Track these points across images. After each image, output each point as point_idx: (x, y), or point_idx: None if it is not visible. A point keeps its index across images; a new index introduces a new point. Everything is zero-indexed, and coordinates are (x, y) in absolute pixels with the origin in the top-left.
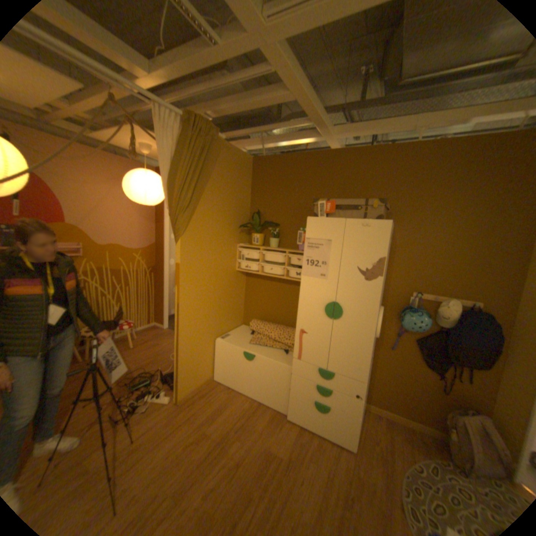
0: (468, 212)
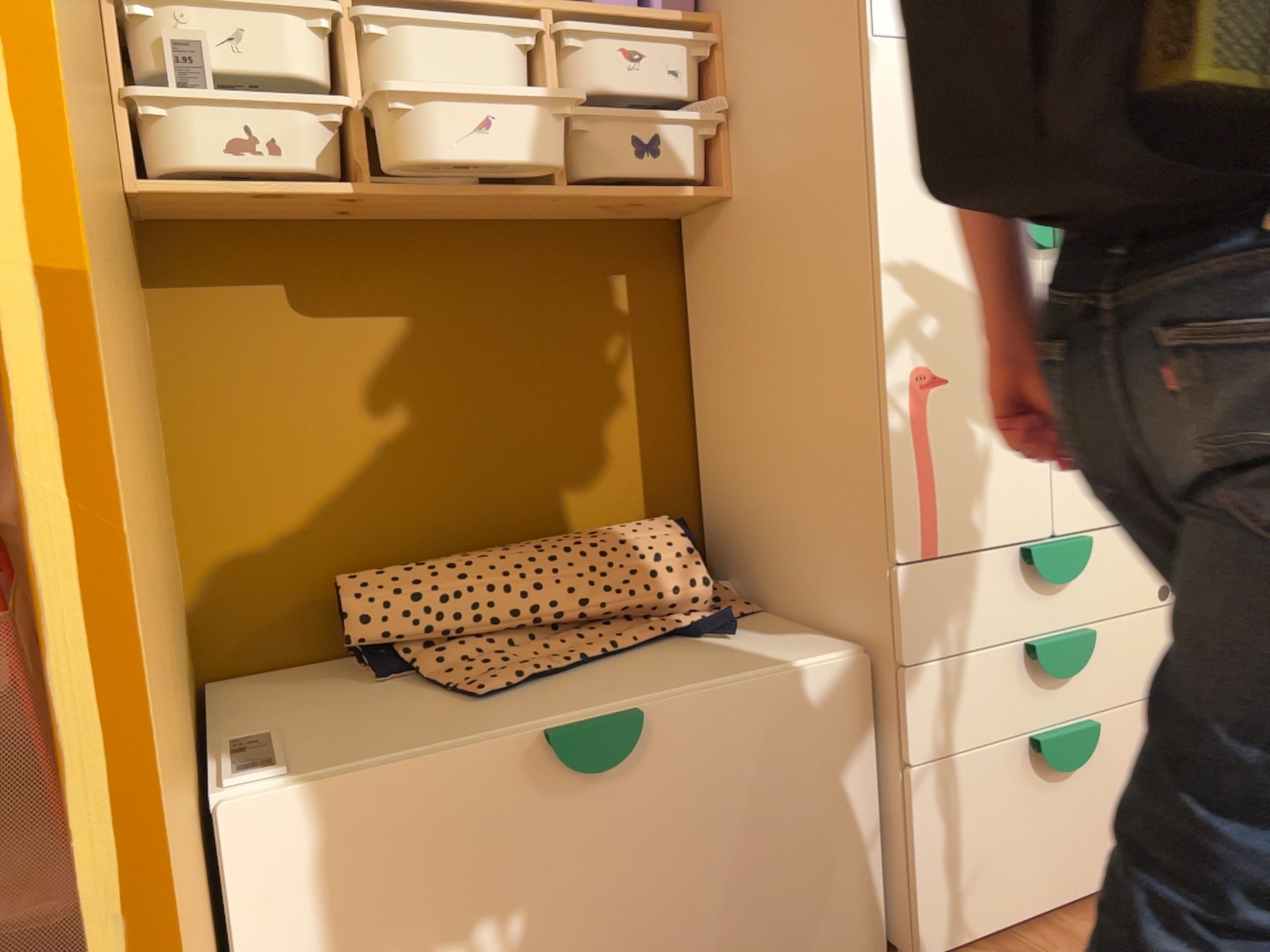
0: None
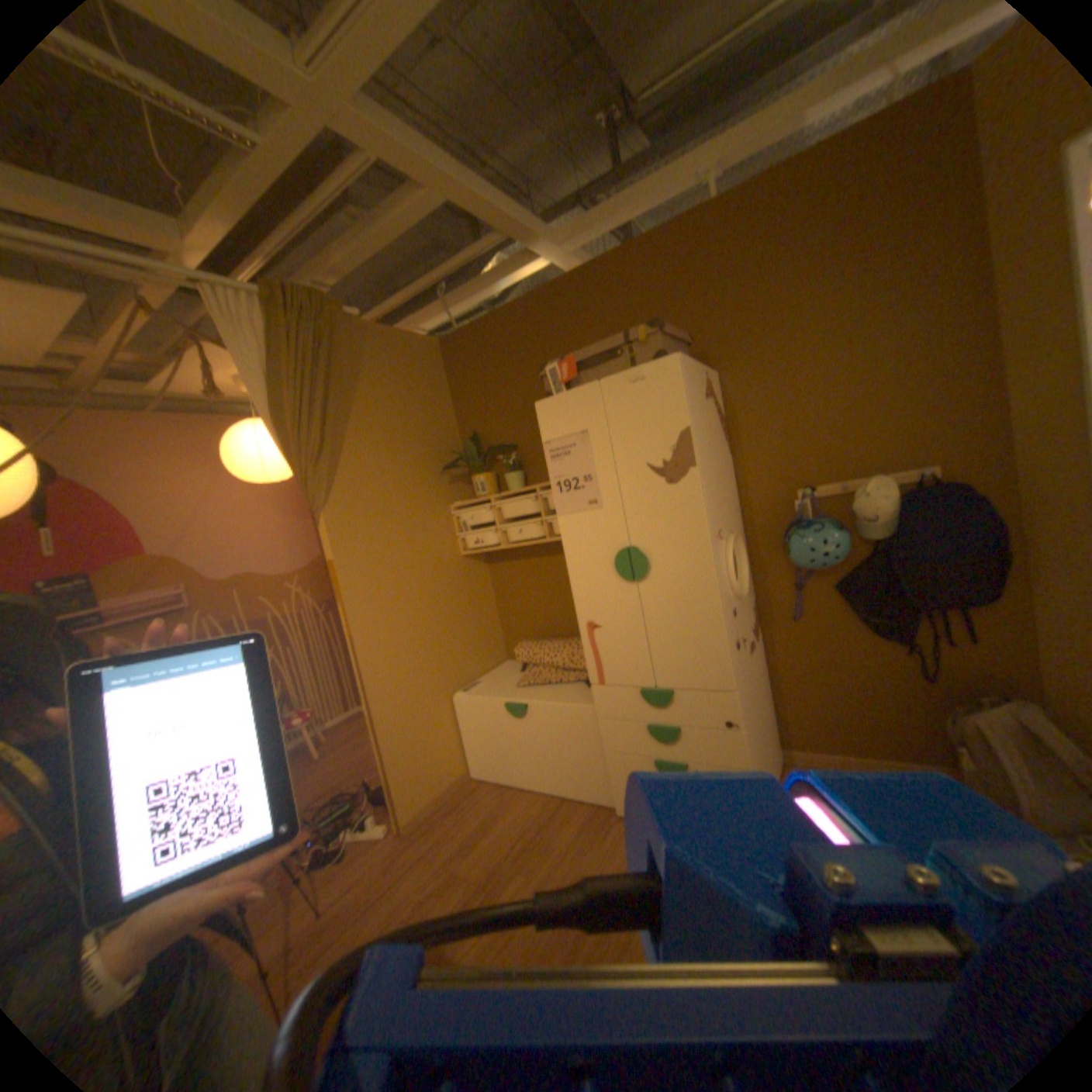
0: (847, 296)
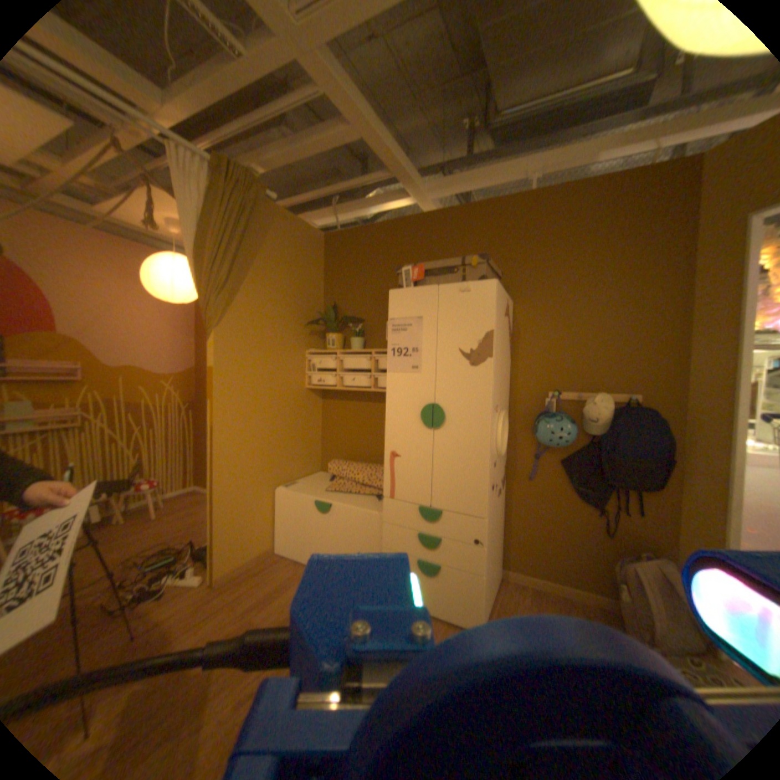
0: (605, 274)
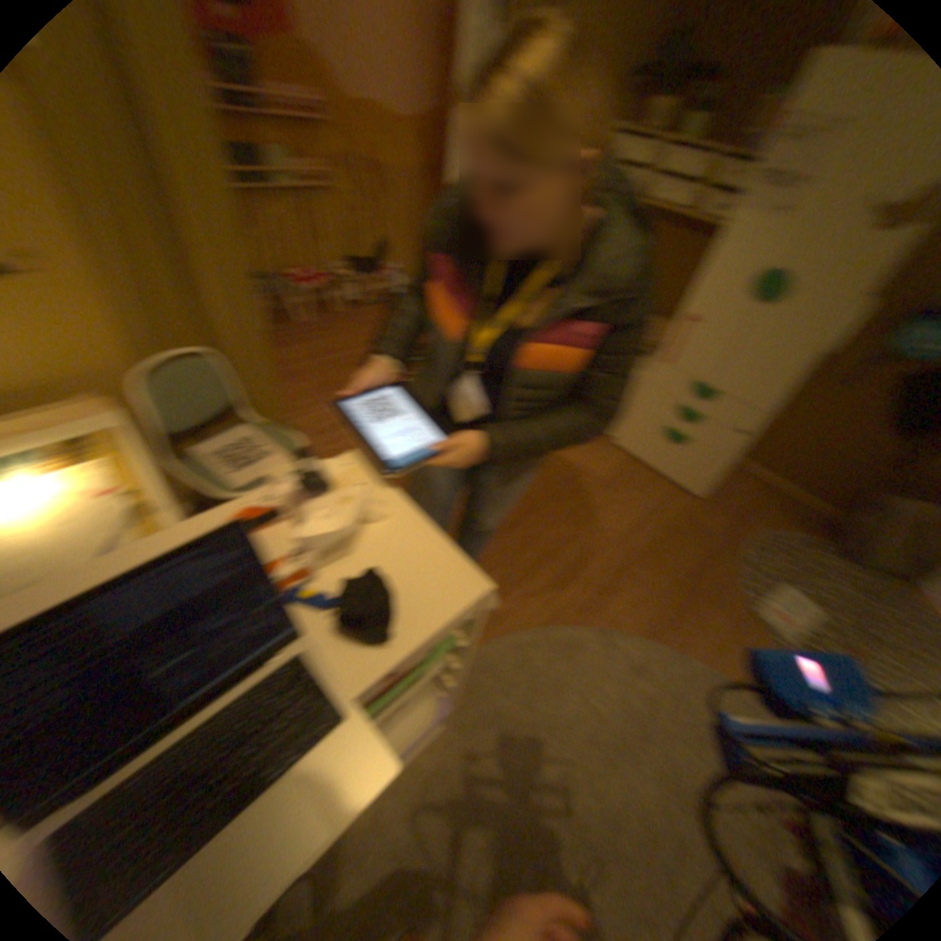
0: None
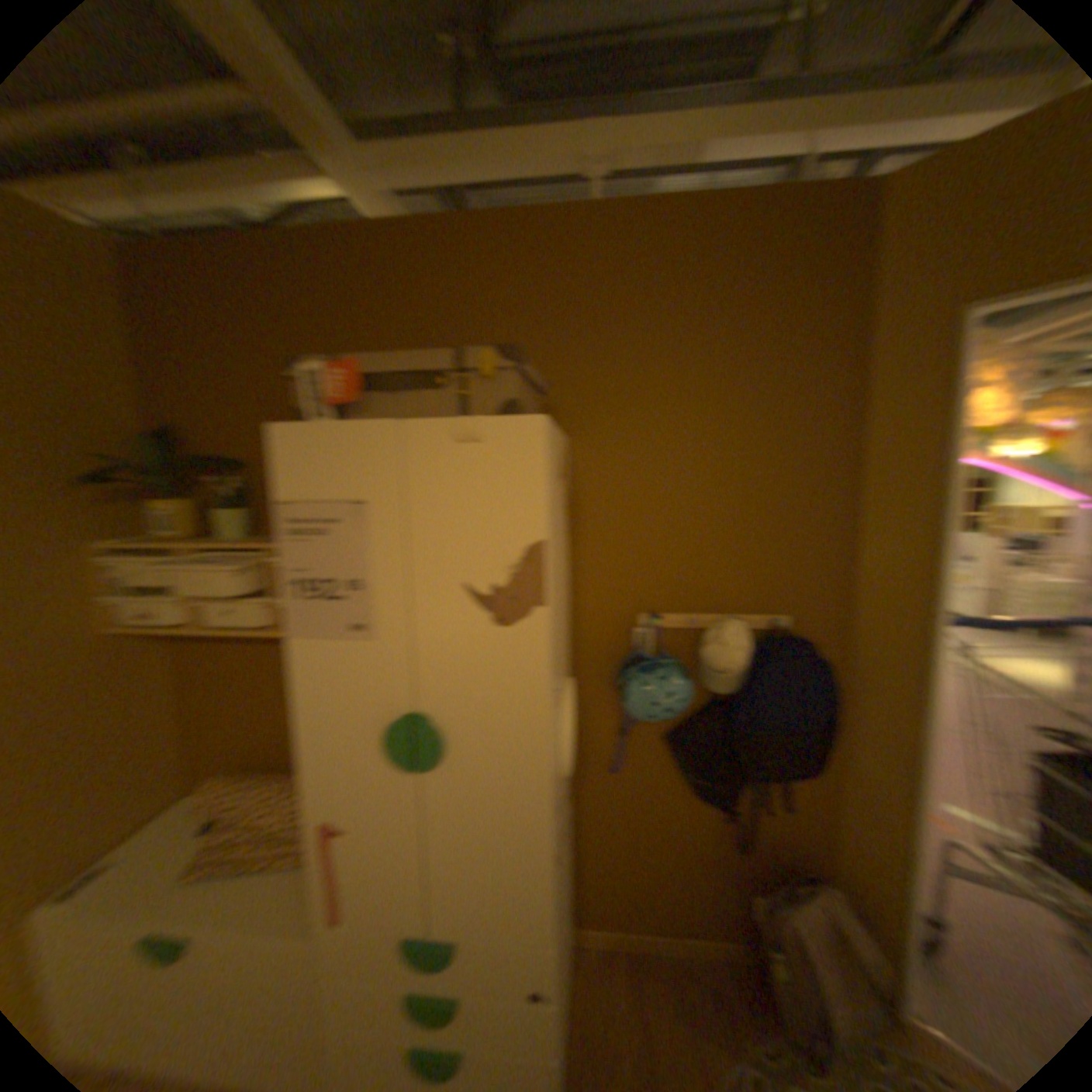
0: (727, 395)
